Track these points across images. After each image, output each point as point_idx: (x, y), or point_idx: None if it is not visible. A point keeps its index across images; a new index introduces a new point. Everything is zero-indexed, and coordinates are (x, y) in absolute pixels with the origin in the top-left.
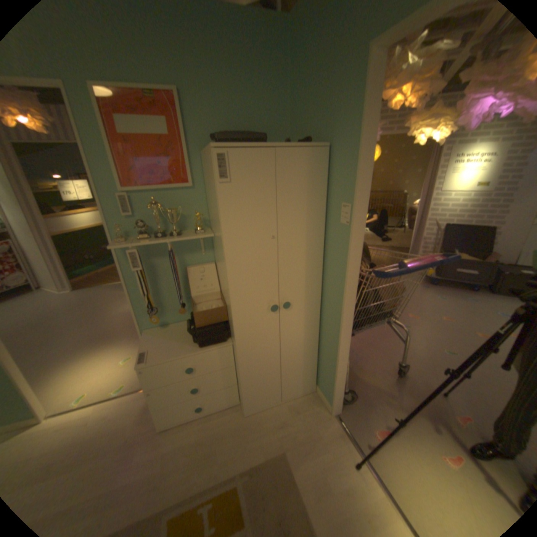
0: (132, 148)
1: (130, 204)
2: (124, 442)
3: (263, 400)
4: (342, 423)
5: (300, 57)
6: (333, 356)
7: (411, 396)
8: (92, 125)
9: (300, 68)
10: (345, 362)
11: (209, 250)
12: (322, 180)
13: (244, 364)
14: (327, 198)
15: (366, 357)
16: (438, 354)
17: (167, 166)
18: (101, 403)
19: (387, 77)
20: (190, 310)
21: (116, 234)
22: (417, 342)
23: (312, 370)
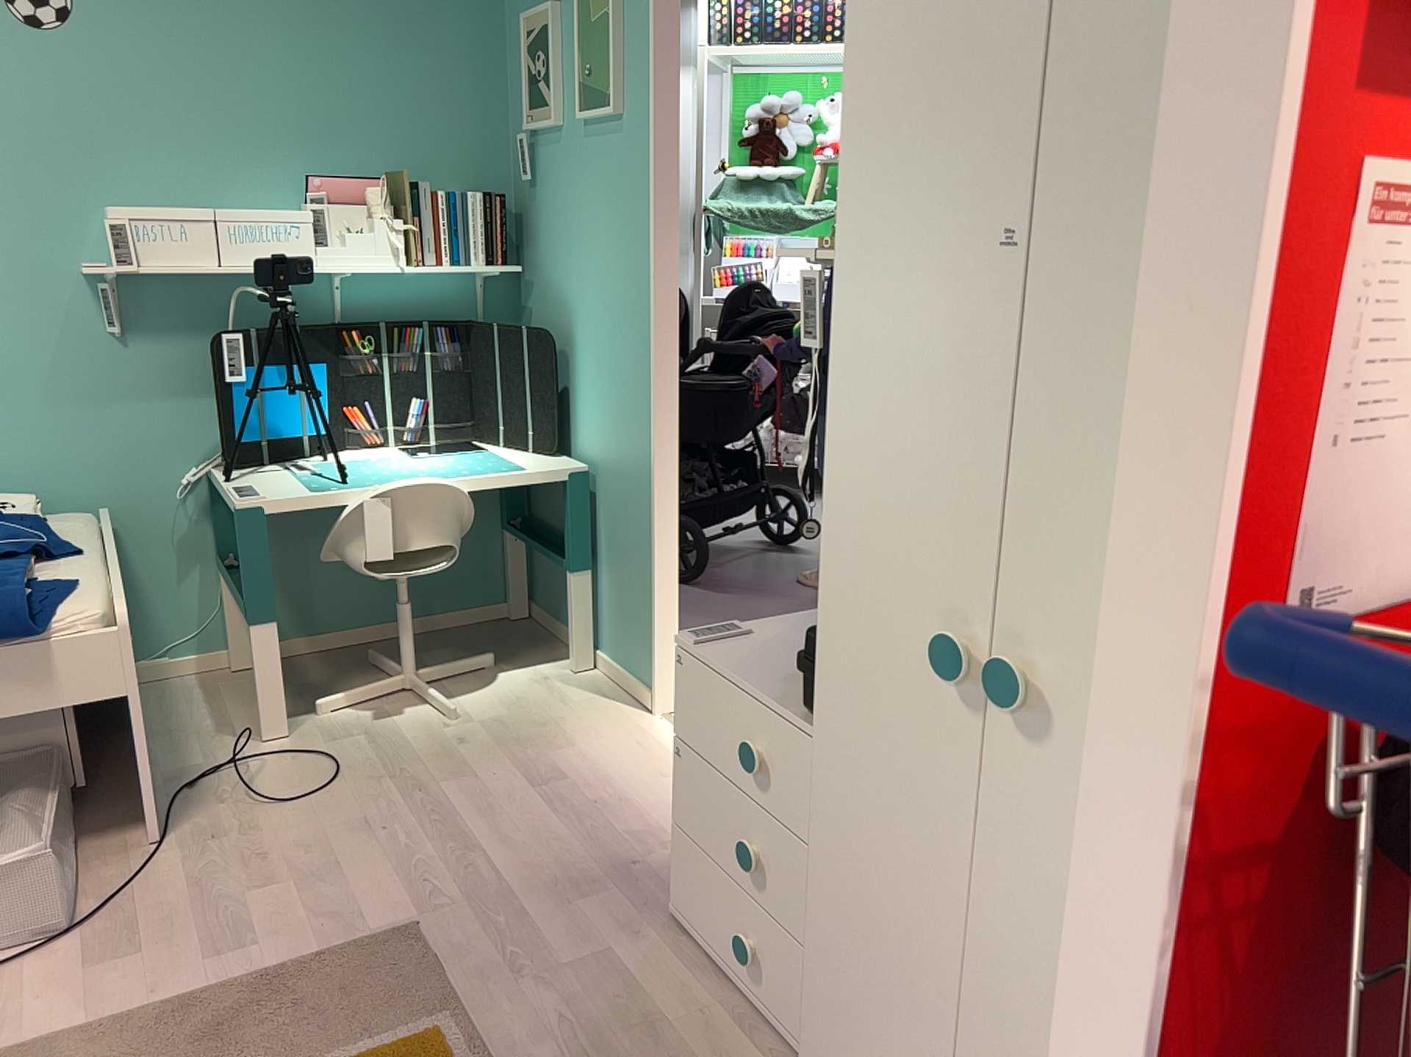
0: None
1: None
2: (632, 862)
3: None
4: None
5: None
6: None
7: None
8: None
9: None
10: None
11: None
12: None
13: (830, 868)
14: None
15: None
16: None
17: None
18: None
19: None
20: None
21: None
22: None
23: None
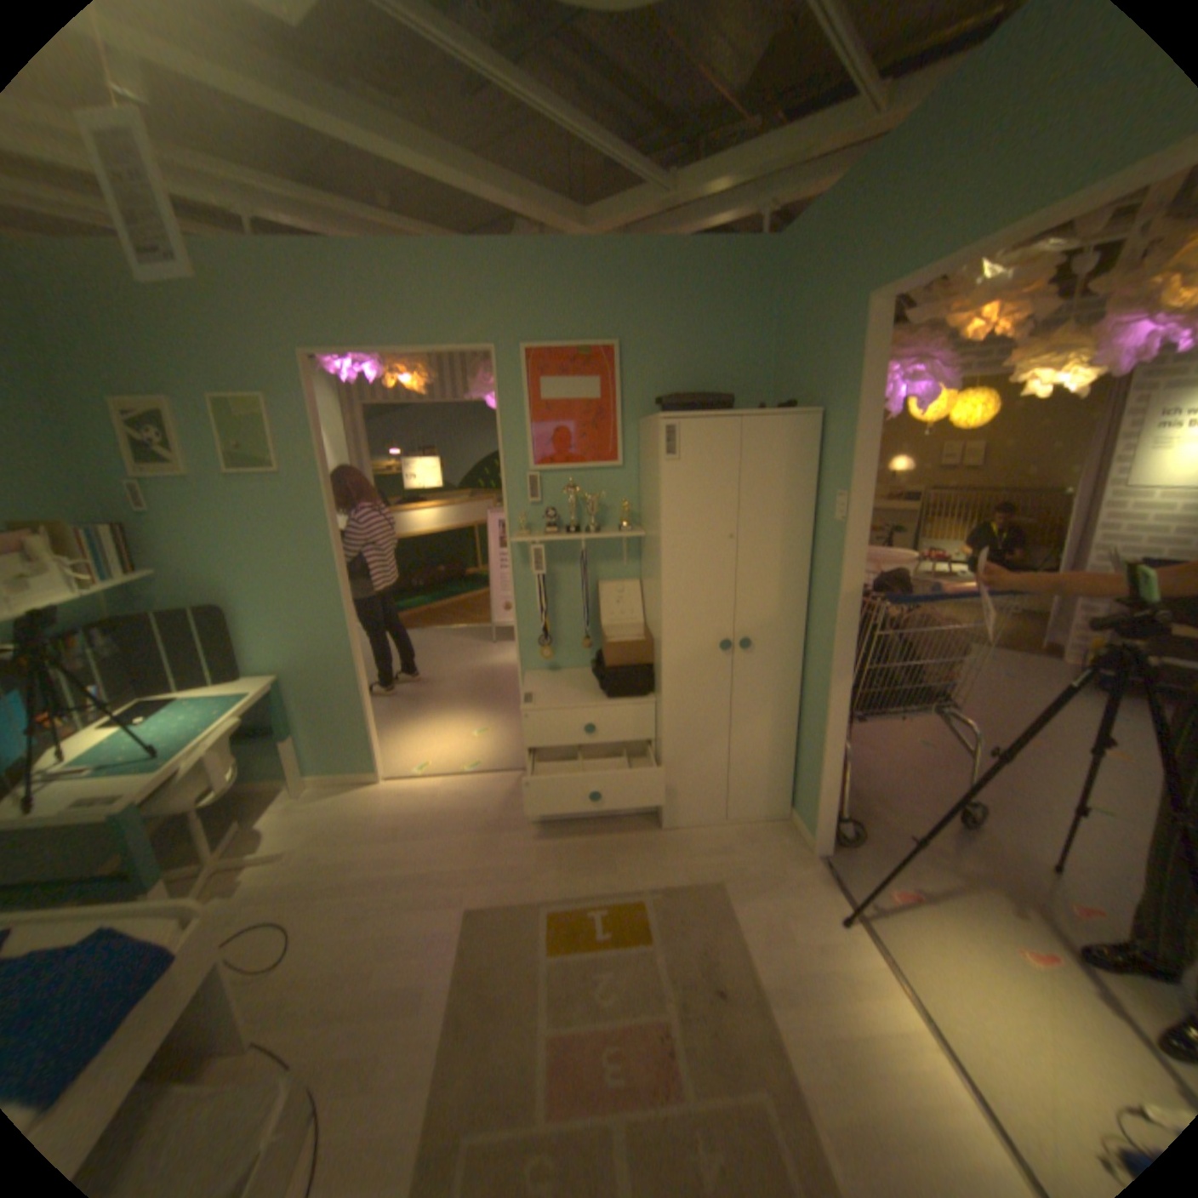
0: (553, 417)
1: (539, 488)
2: (486, 826)
3: (696, 808)
4: (831, 871)
5: (790, 290)
6: (819, 742)
7: (981, 859)
8: (513, 392)
9: (789, 304)
10: (838, 750)
11: (632, 560)
12: (809, 458)
13: (672, 731)
14: (818, 485)
15: (902, 790)
16: (1068, 809)
17: (592, 439)
18: (451, 777)
19: (953, 293)
20: (594, 651)
21: (515, 527)
22: (1023, 783)
23: (785, 773)
